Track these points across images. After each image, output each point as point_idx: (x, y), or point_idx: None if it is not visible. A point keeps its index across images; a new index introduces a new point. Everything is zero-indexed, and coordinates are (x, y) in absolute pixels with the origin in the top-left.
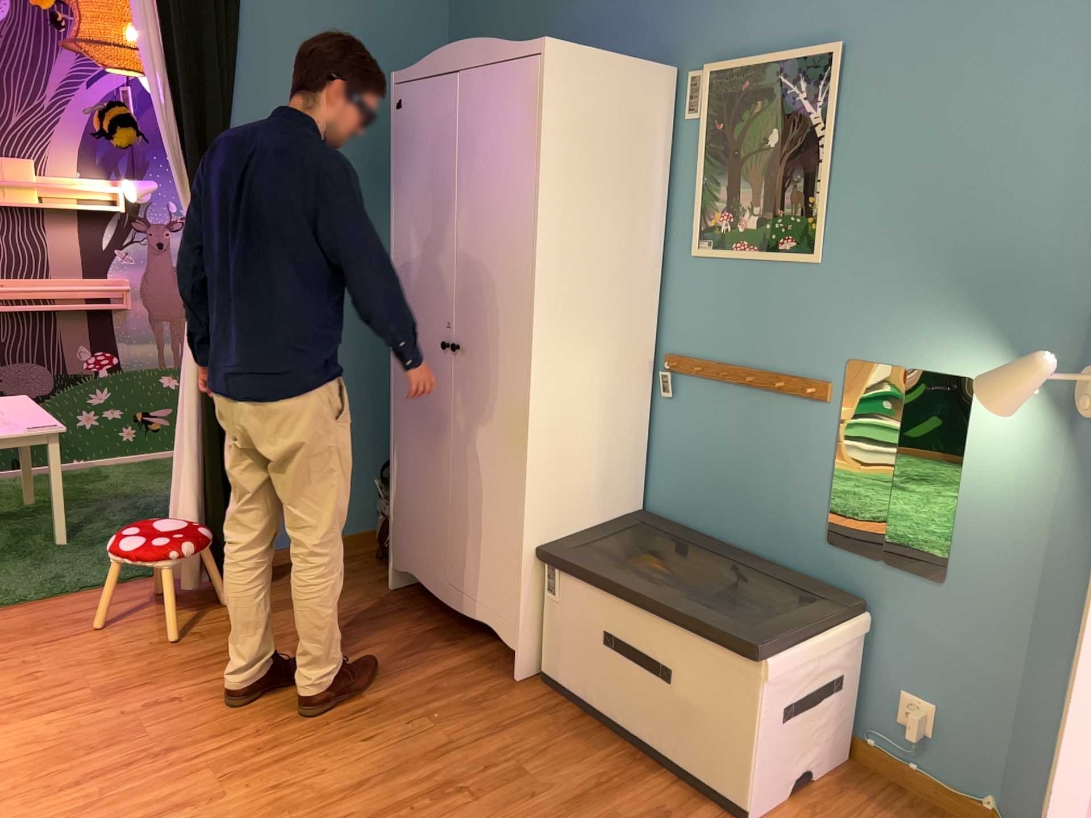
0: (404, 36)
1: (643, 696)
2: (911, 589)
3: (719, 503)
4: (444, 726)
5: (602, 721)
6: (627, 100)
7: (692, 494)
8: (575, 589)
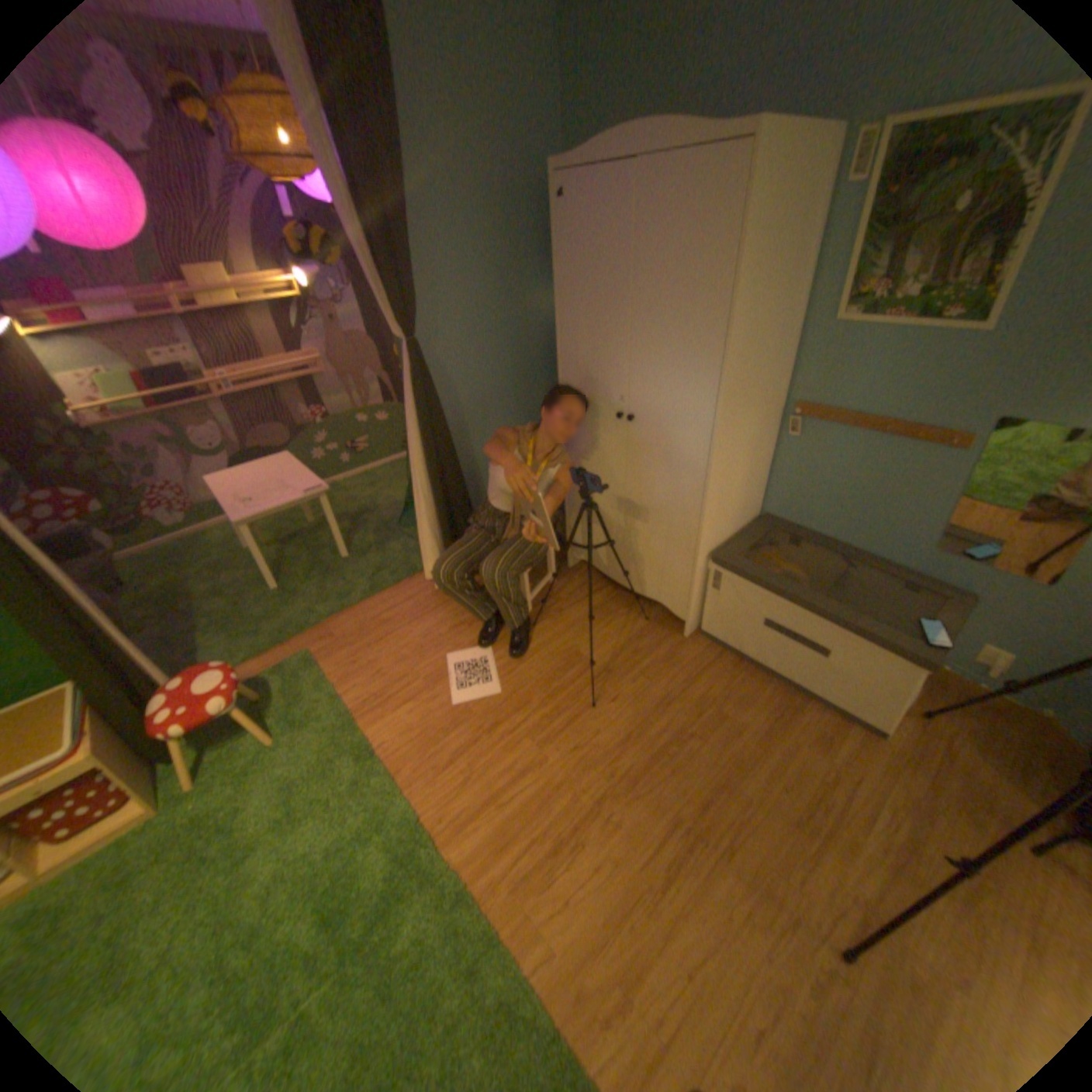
0: (525, 106)
1: (797, 662)
2: (1014, 588)
3: (832, 515)
4: (655, 683)
5: (756, 667)
6: (807, 174)
7: (806, 506)
8: (738, 591)
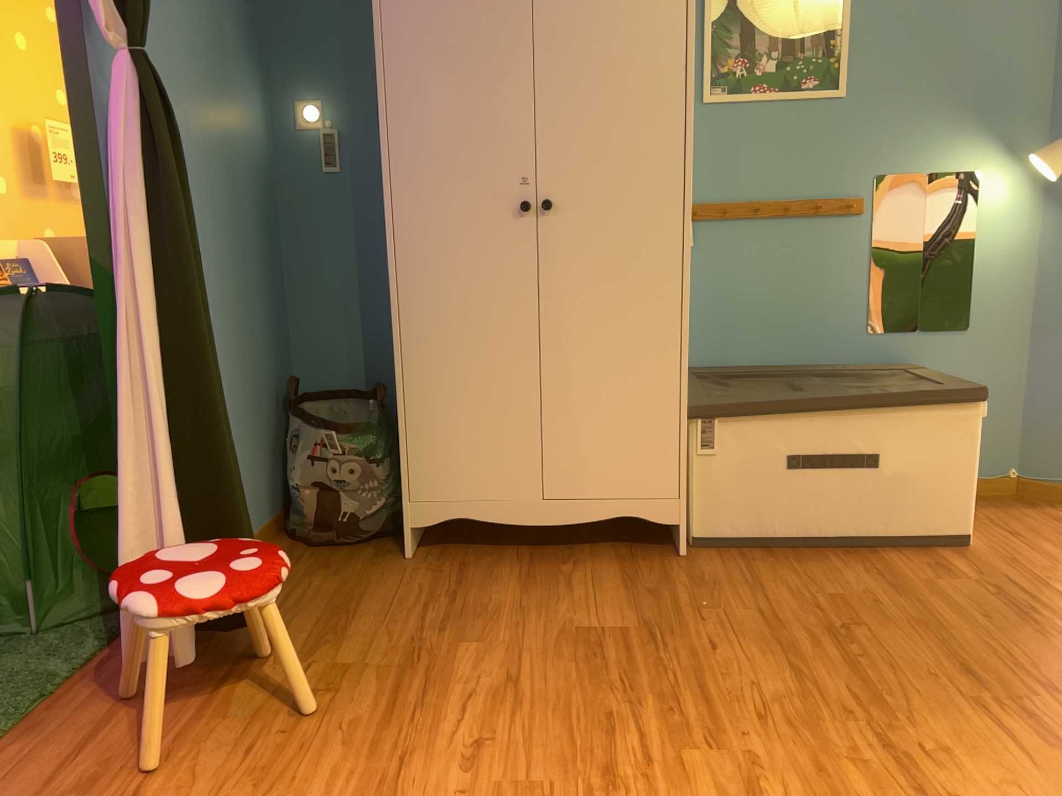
0: None
1: (846, 493)
2: (942, 344)
3: (755, 333)
4: (723, 606)
5: (793, 543)
6: None
7: (722, 334)
8: (745, 427)
